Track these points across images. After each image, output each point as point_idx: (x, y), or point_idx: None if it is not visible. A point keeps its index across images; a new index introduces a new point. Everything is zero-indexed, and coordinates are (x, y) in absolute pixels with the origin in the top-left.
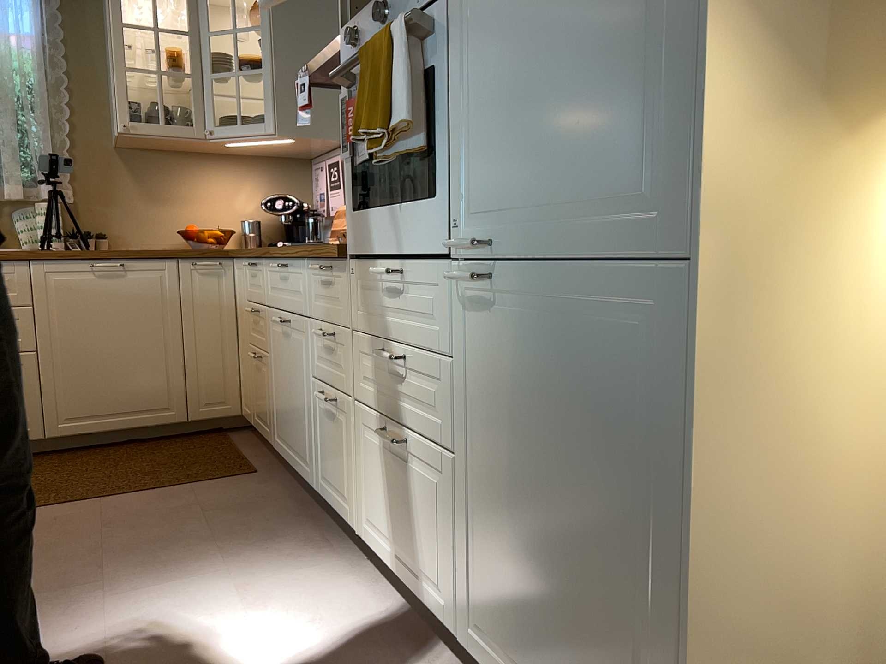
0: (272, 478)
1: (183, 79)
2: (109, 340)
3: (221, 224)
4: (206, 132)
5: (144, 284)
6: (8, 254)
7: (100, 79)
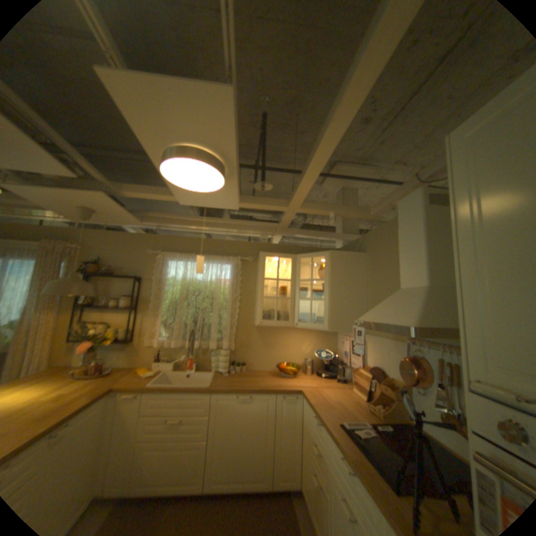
0: None
1: (286, 296)
2: (240, 438)
3: (295, 359)
4: (294, 324)
5: (259, 408)
6: (202, 390)
7: (252, 295)
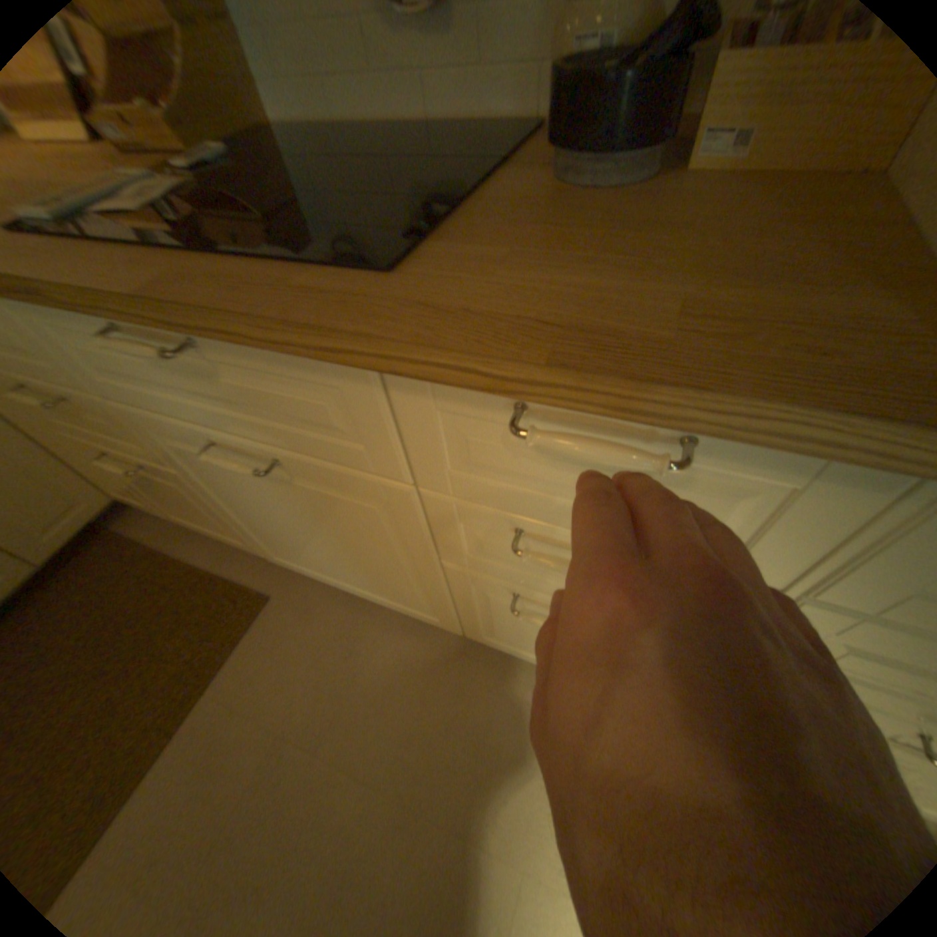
0: (302, 596)
1: None
2: None
3: None
4: None
5: None
6: None
7: None
